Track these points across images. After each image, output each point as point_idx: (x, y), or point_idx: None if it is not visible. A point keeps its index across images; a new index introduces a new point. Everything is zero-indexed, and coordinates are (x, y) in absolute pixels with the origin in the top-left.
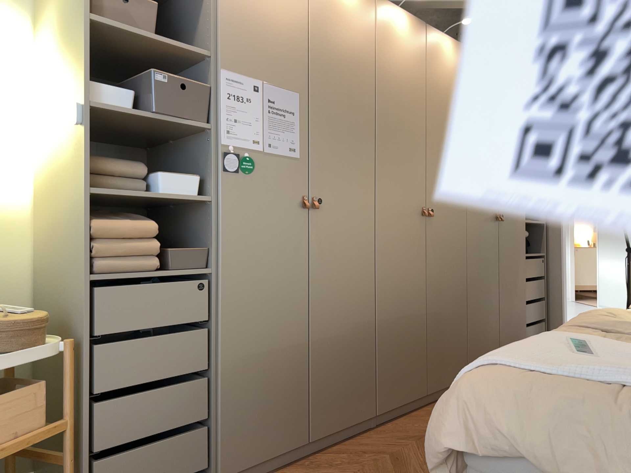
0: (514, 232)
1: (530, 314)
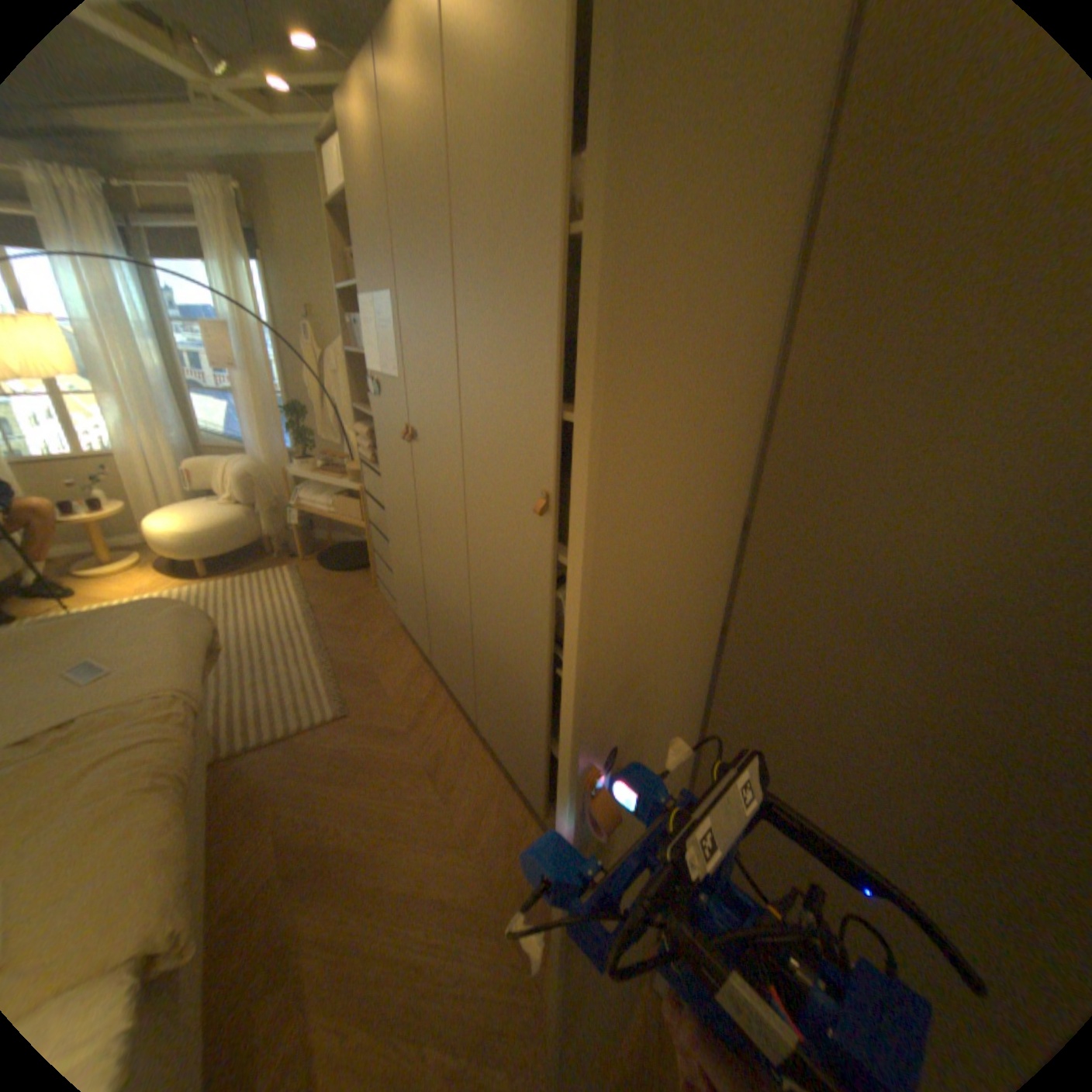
0: None
1: None
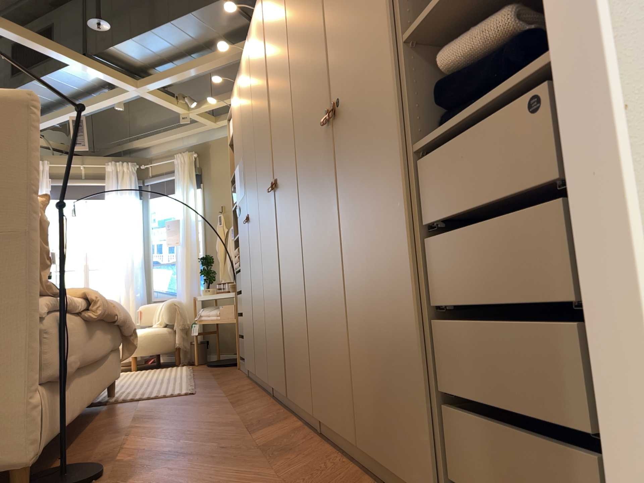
0: (372, 113)
1: (477, 375)
